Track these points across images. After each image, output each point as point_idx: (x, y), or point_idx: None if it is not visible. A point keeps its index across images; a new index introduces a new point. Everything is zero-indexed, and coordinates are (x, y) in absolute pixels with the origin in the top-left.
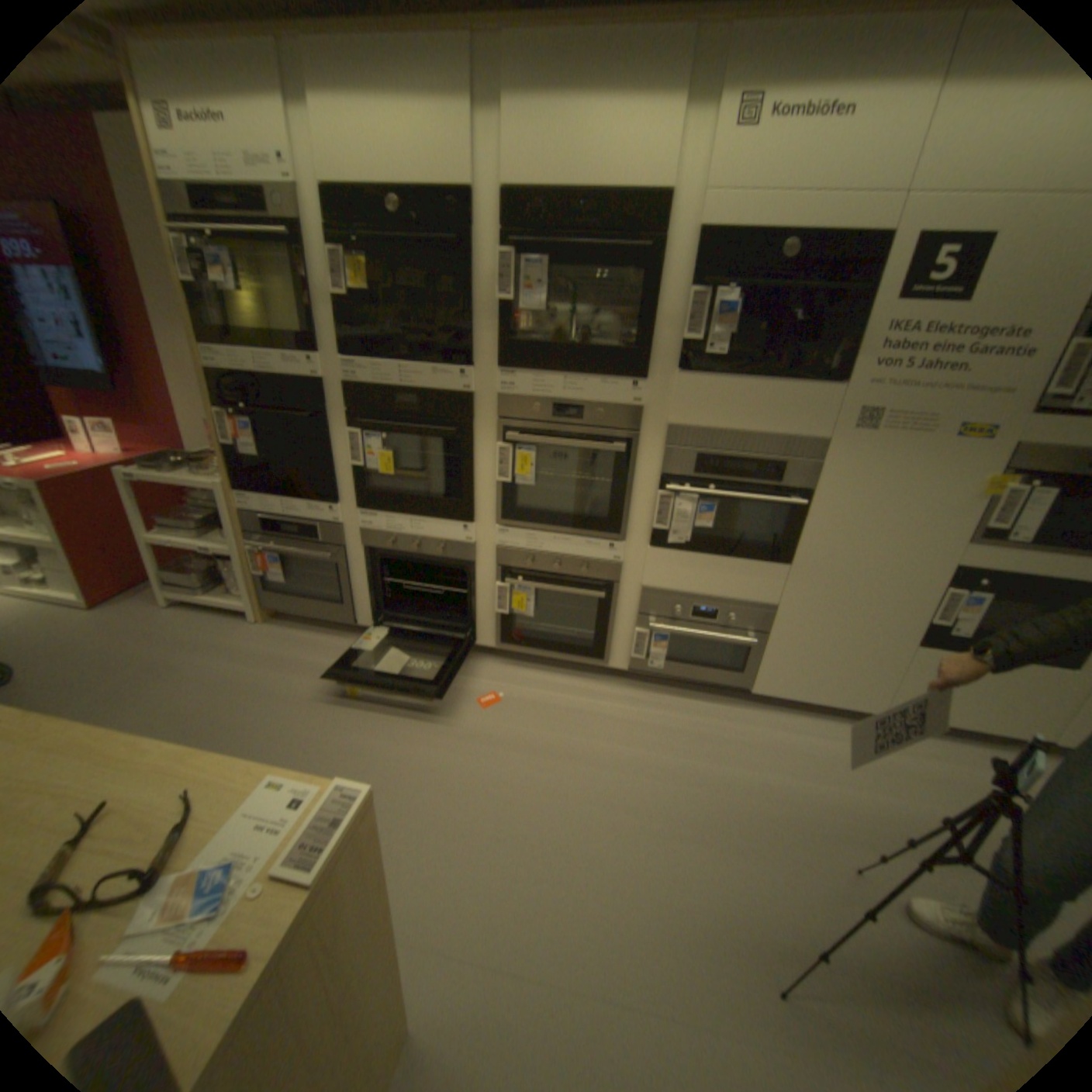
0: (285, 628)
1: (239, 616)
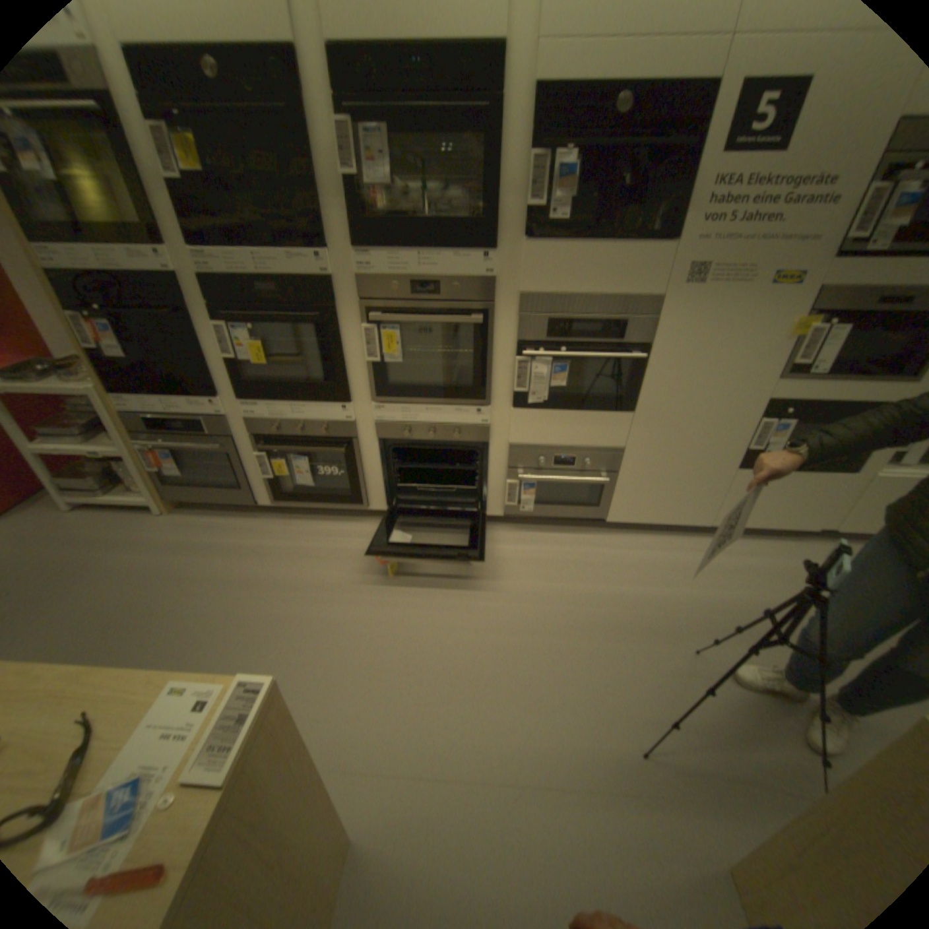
0: (189, 516)
1: (143, 510)
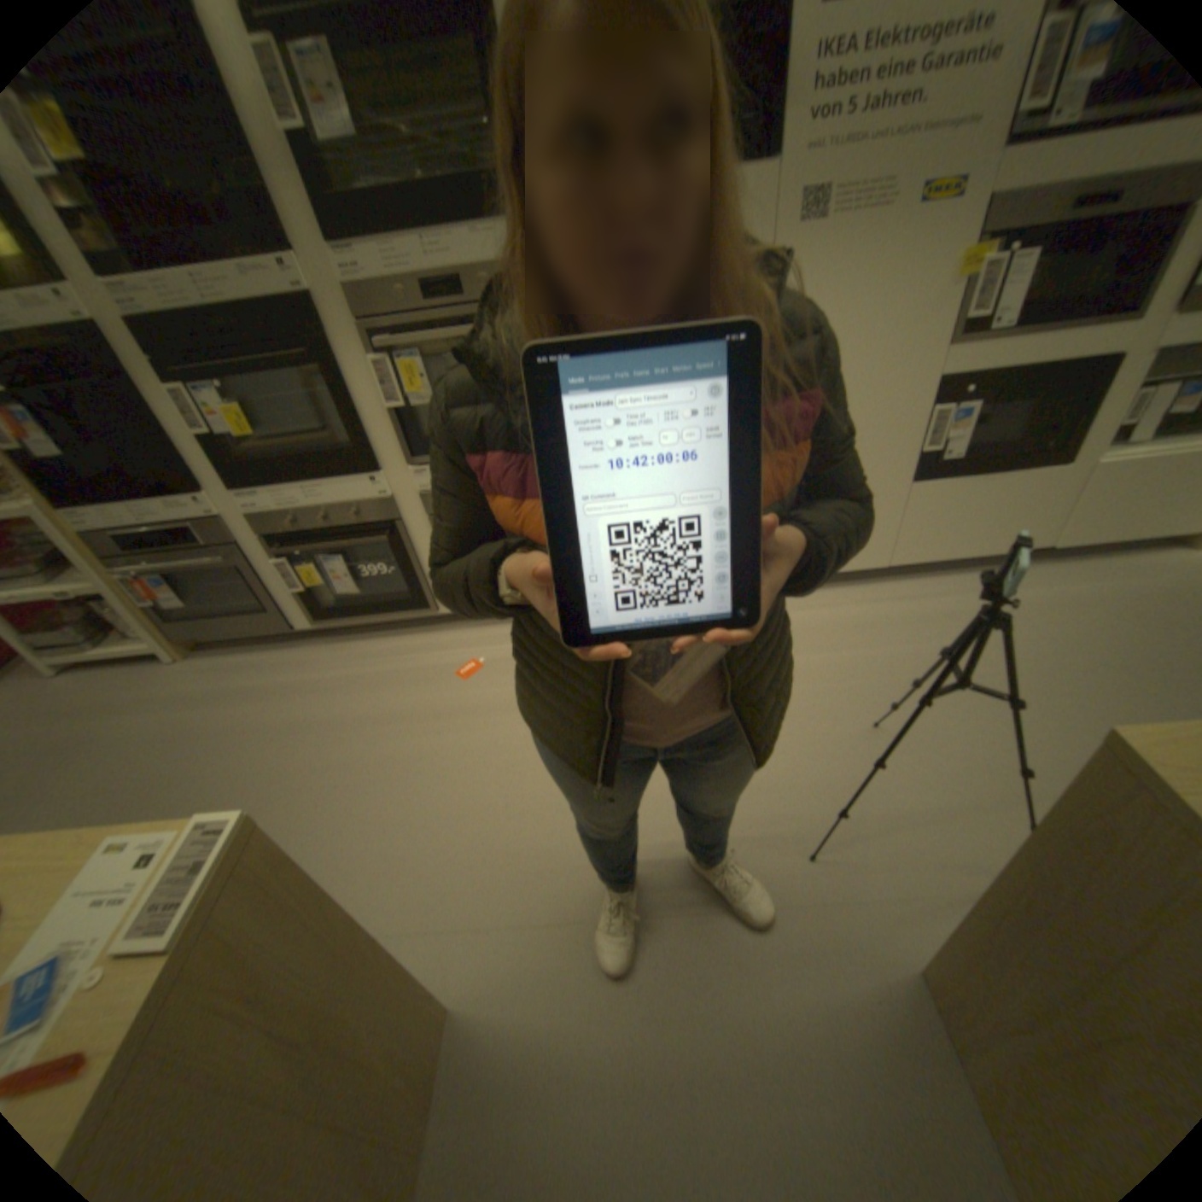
0: (211, 659)
1: (150, 661)
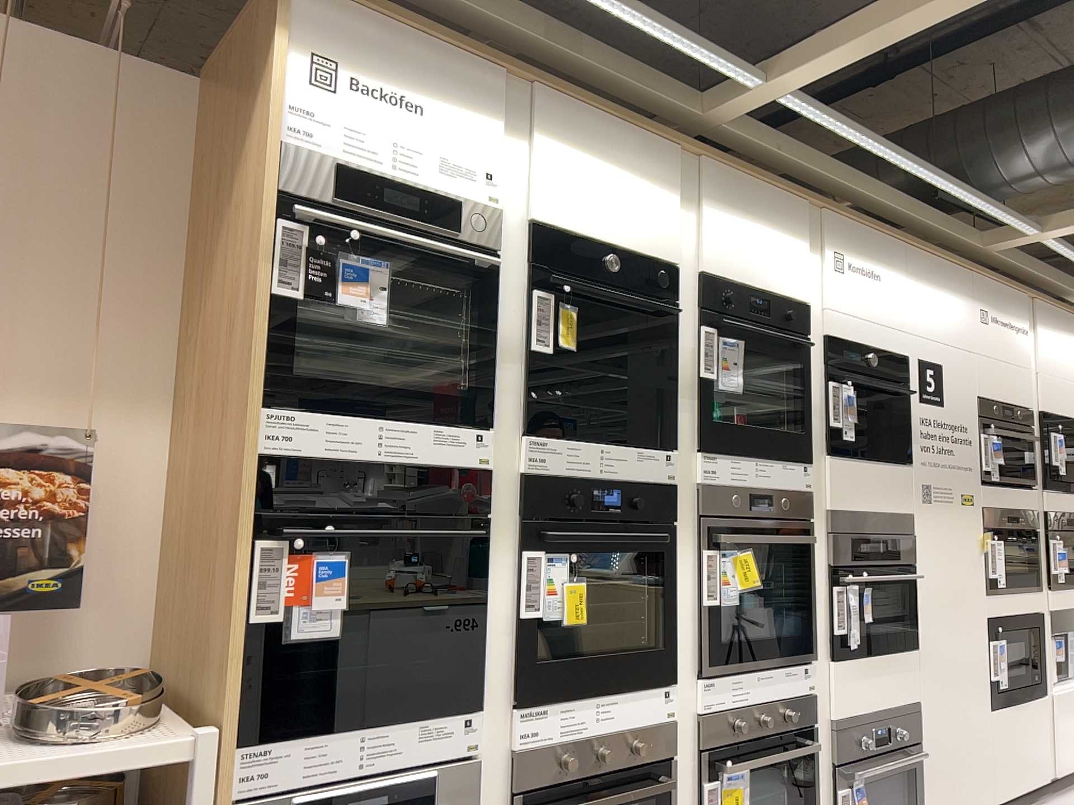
0: None
1: None
